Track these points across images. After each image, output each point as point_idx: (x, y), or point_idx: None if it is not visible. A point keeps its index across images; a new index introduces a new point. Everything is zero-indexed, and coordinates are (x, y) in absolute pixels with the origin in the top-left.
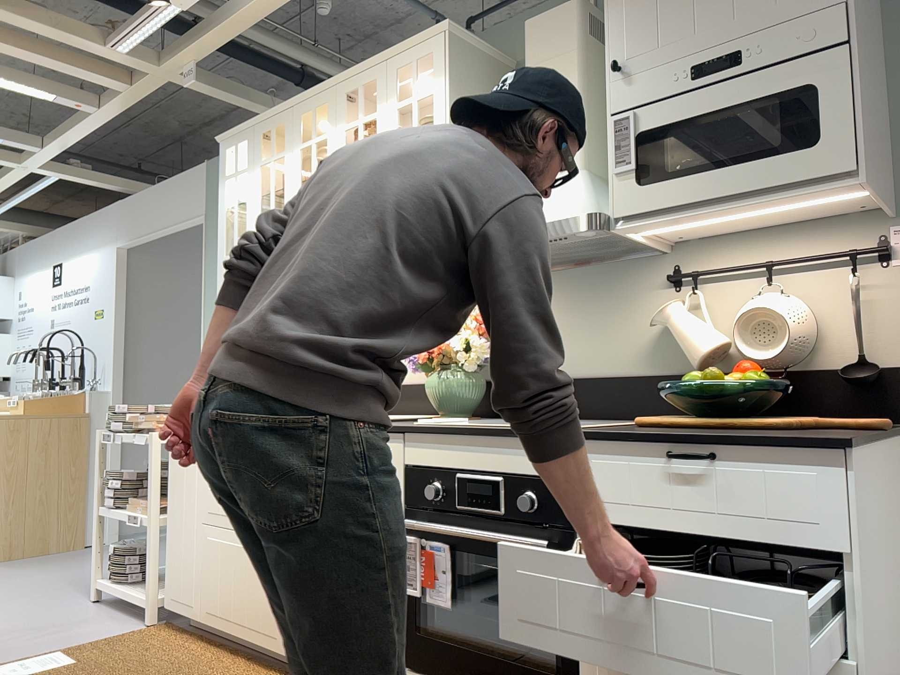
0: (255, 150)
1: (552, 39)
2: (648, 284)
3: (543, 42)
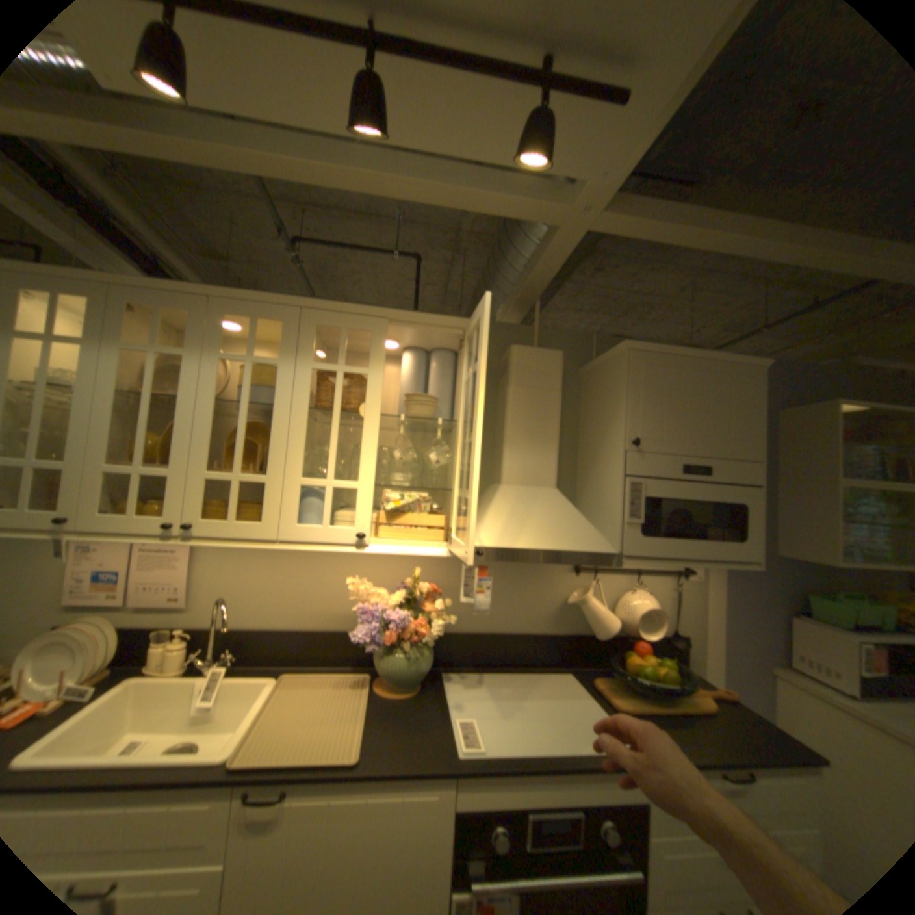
0: (109, 320)
1: (540, 372)
2: (558, 568)
3: (532, 371)
